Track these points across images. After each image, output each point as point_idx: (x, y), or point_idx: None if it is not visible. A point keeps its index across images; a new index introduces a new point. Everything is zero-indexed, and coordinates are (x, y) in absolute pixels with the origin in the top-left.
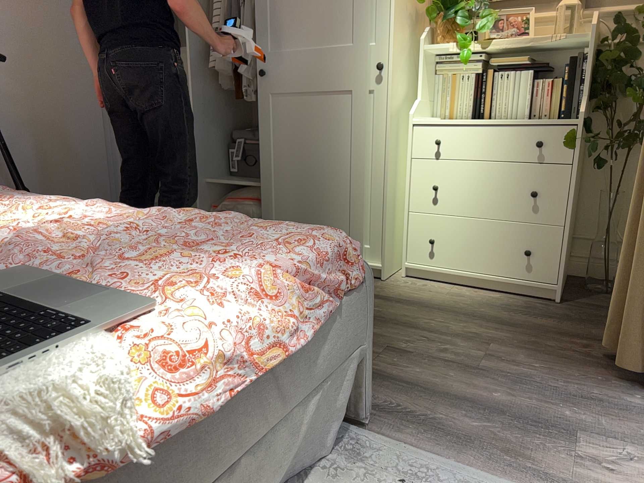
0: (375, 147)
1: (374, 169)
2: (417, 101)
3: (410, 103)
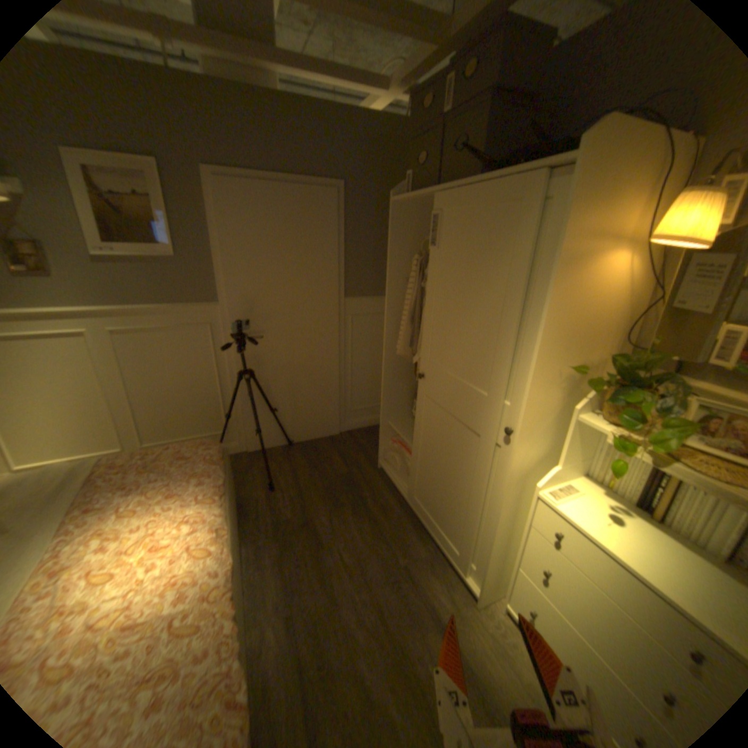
0: (494, 496)
1: (490, 514)
2: (554, 470)
3: (557, 457)
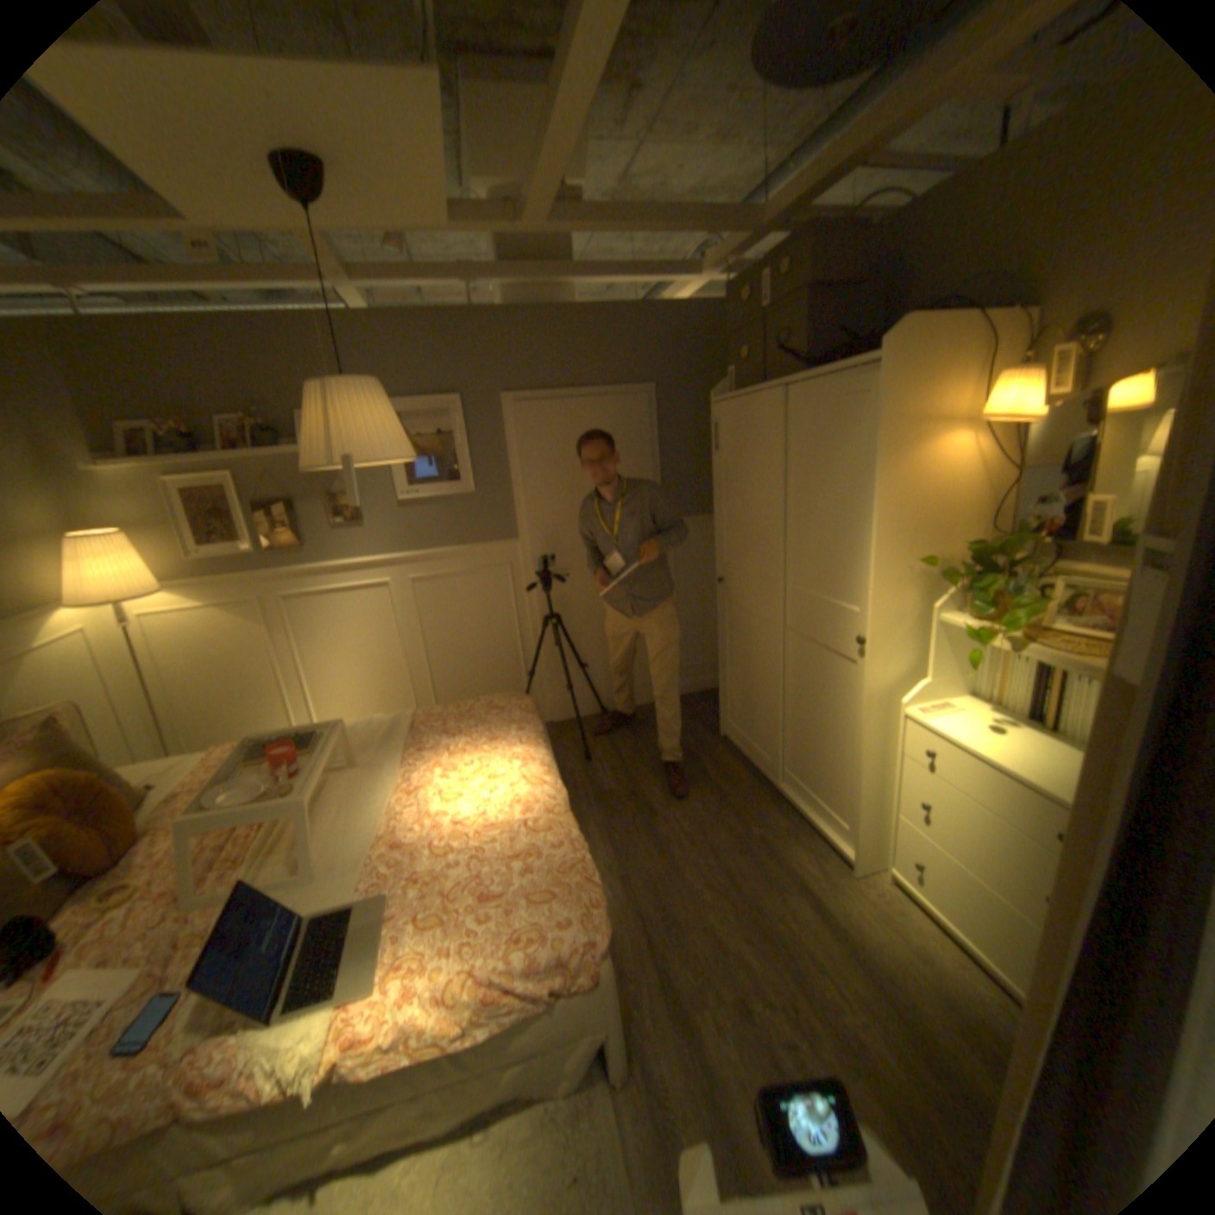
0: (857, 726)
1: (855, 749)
2: (923, 684)
3: (931, 673)
